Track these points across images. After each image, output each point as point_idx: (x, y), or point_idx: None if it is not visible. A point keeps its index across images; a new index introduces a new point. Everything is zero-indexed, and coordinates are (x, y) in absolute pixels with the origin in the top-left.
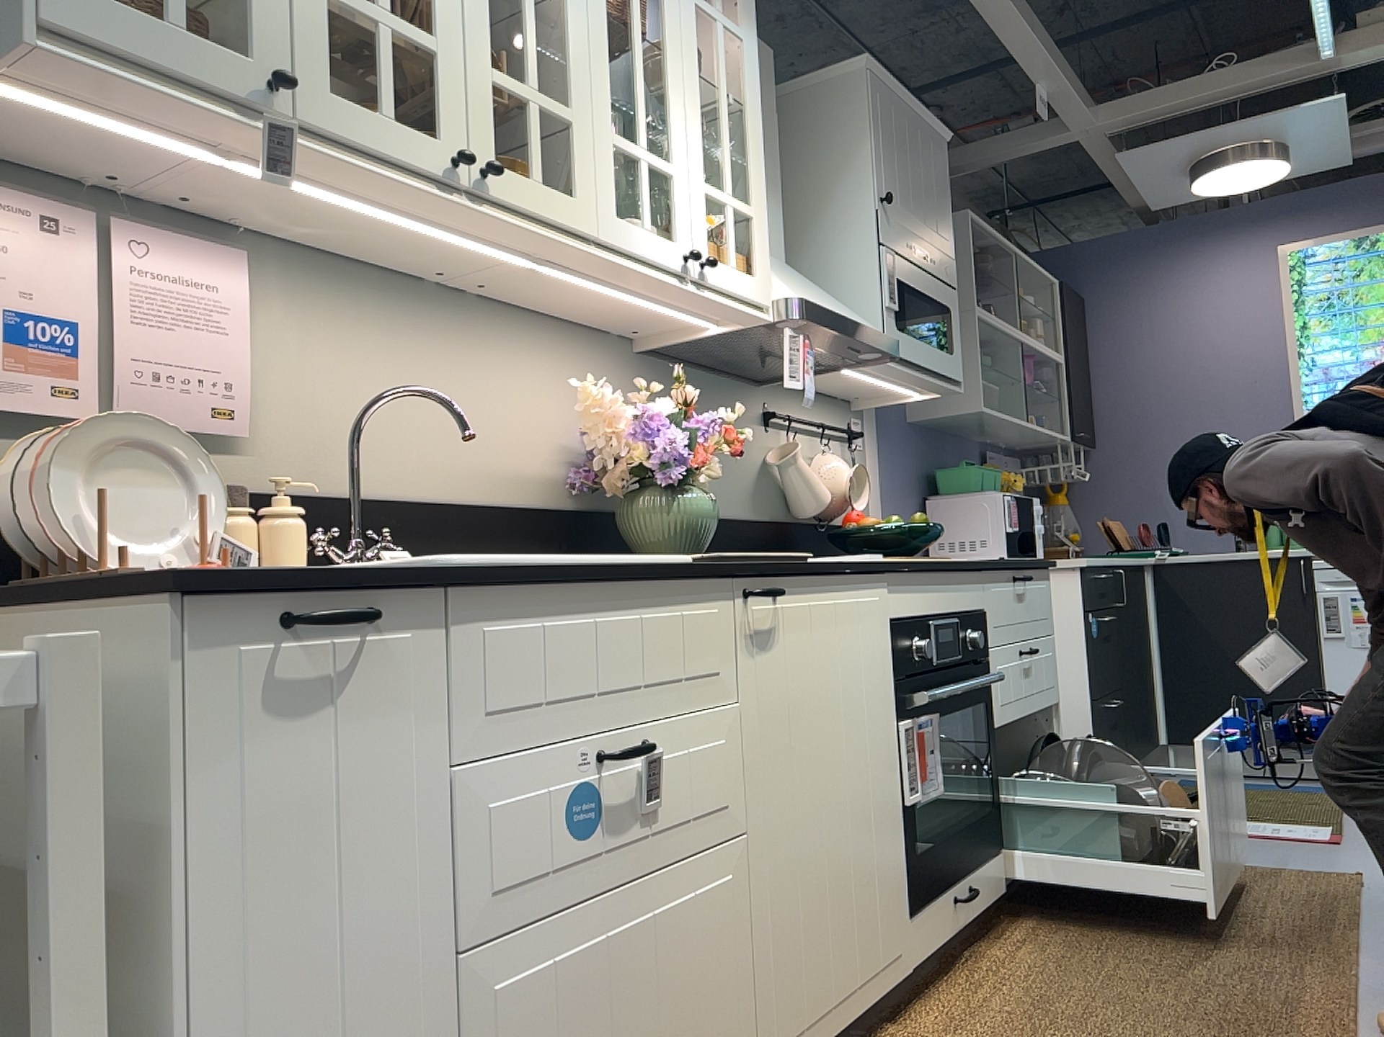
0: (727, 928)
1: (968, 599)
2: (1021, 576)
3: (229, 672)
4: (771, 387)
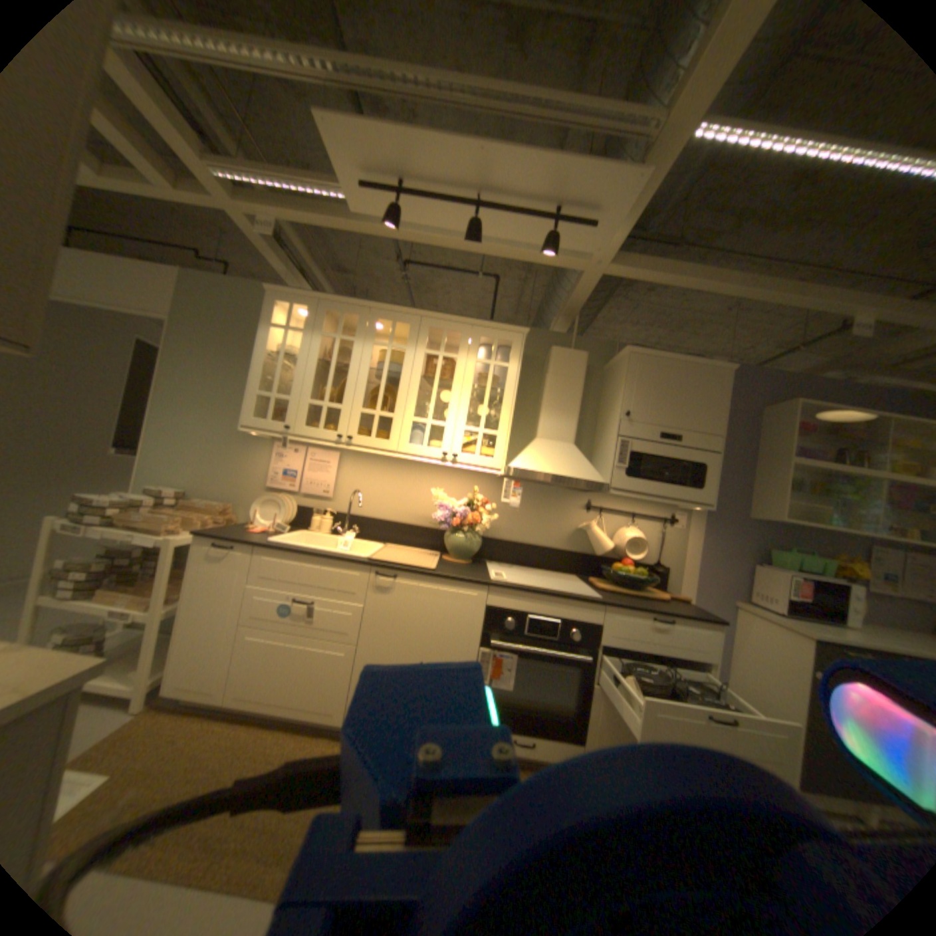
0: (336, 669)
1: (575, 615)
2: (660, 620)
3: (200, 552)
4: (591, 493)
